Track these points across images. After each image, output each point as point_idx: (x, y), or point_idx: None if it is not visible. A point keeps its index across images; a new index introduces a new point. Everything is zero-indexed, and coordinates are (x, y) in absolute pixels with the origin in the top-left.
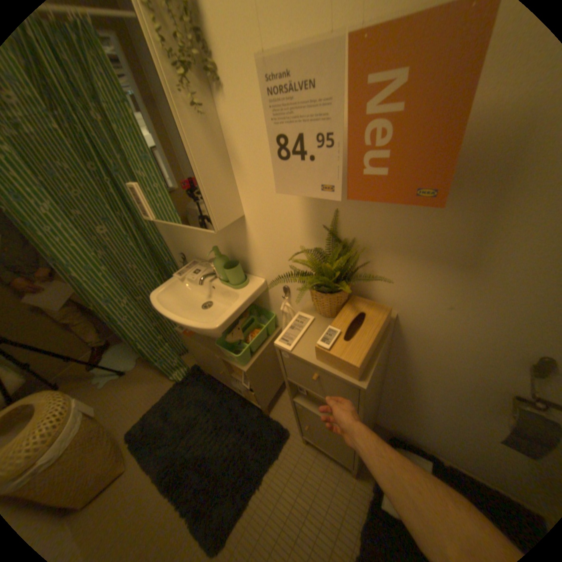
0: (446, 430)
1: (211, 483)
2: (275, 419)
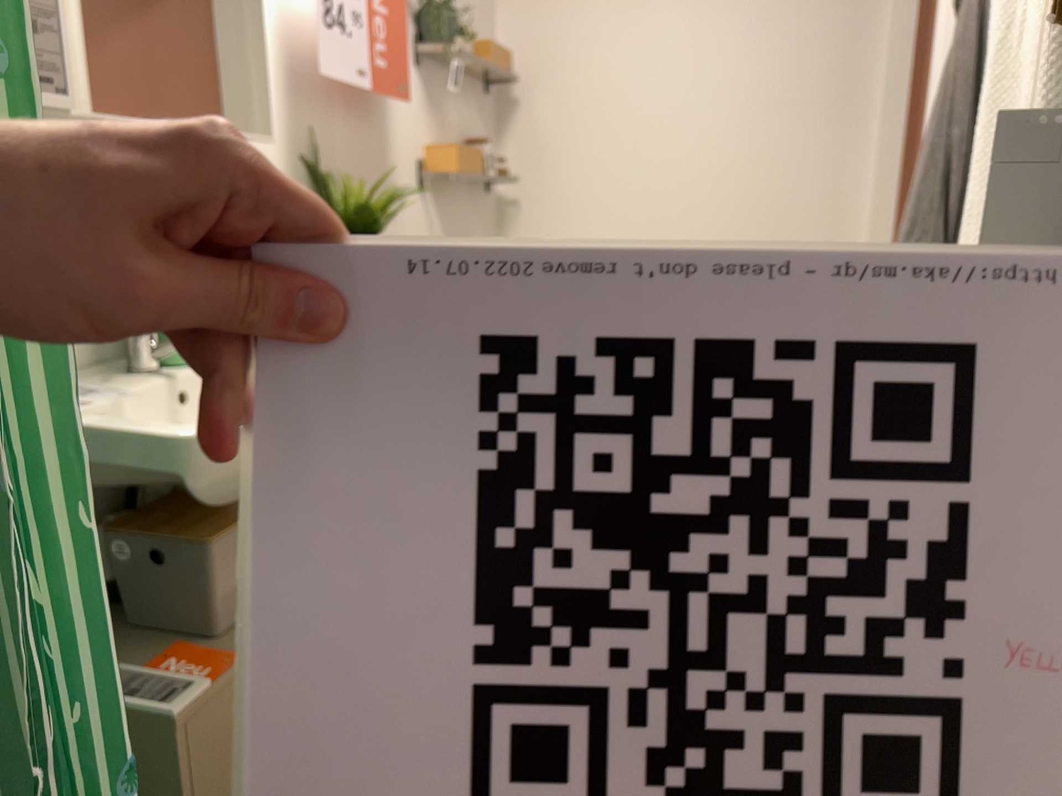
0: None
1: None
2: None
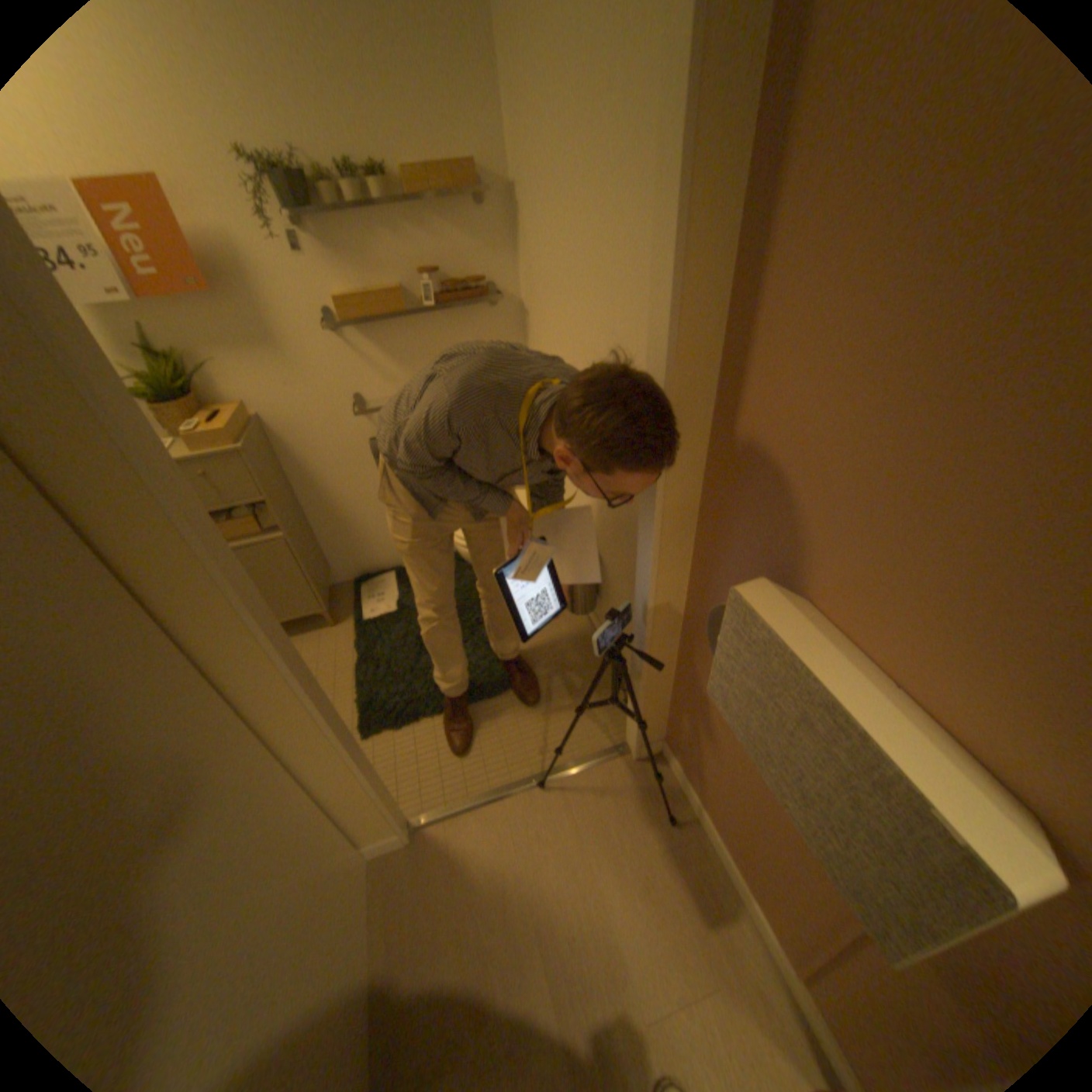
0: (376, 526)
1: None
2: None
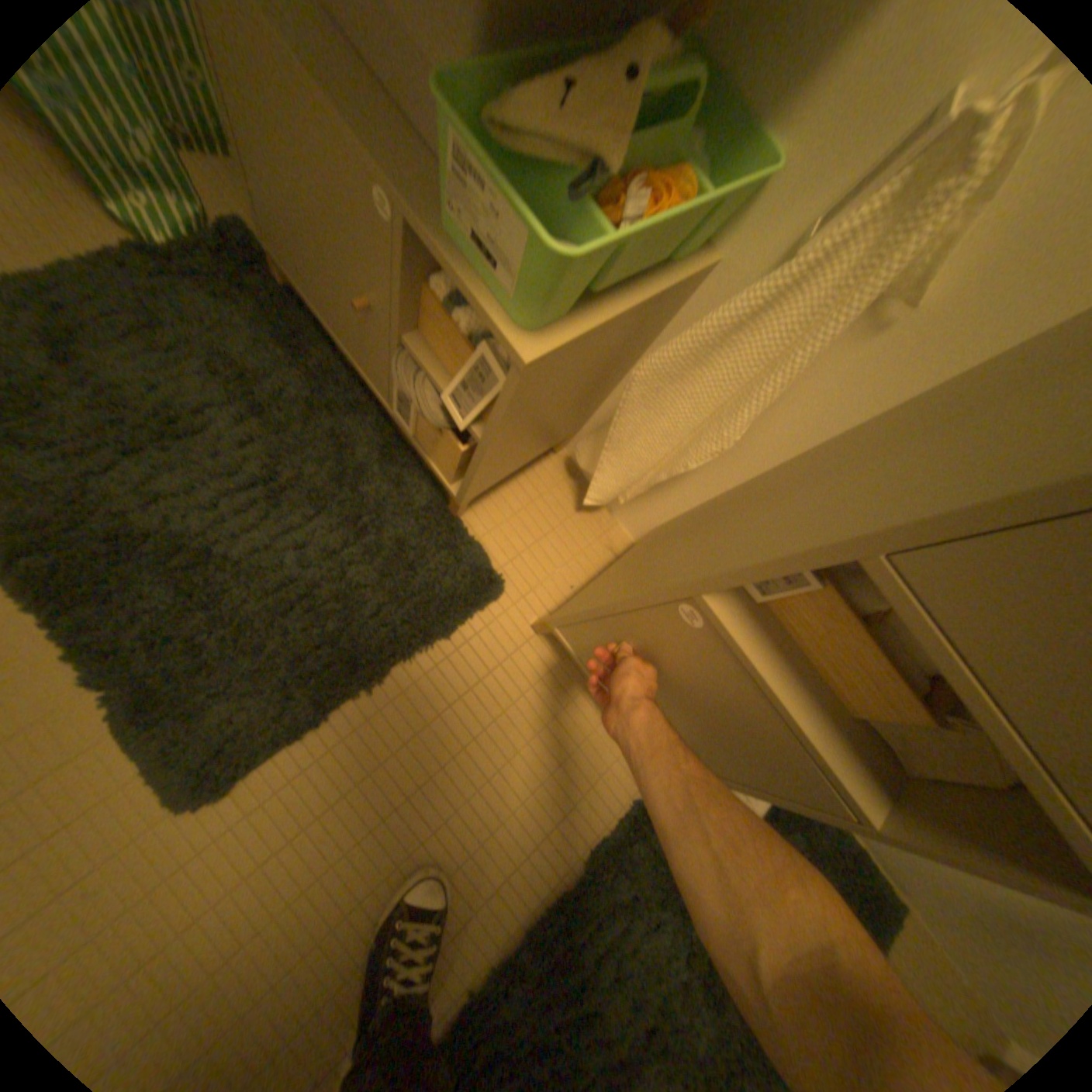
0: None
1: (220, 626)
2: (477, 531)
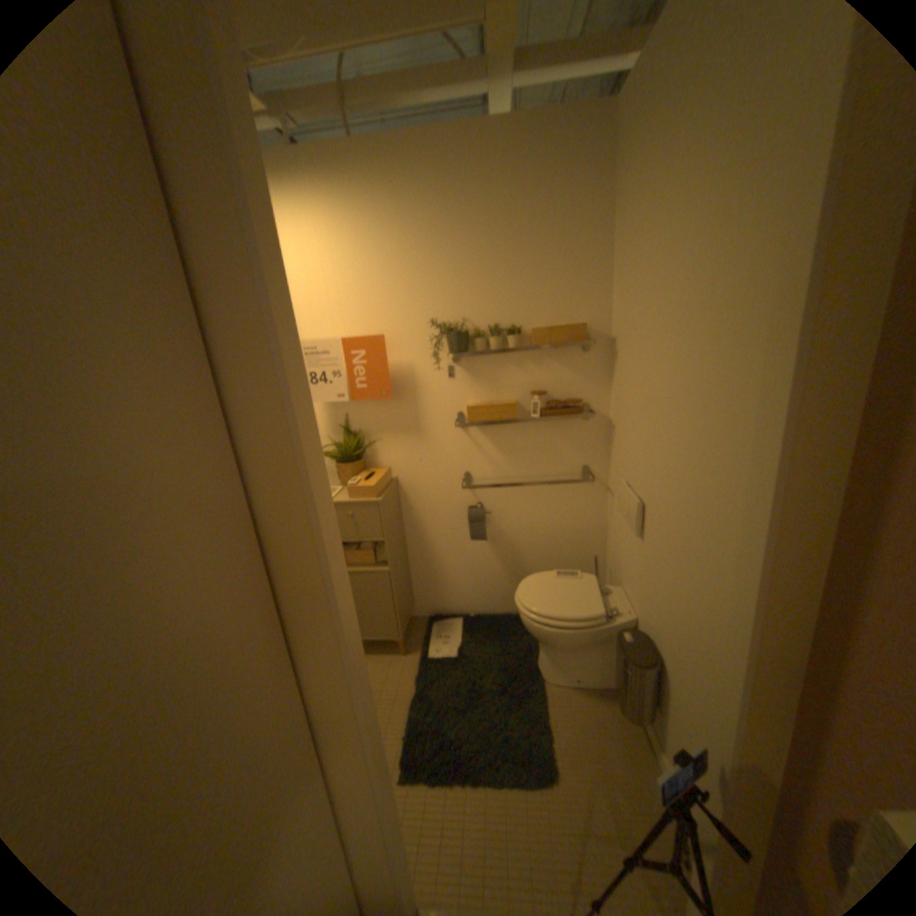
0: (457, 576)
1: None
2: None
